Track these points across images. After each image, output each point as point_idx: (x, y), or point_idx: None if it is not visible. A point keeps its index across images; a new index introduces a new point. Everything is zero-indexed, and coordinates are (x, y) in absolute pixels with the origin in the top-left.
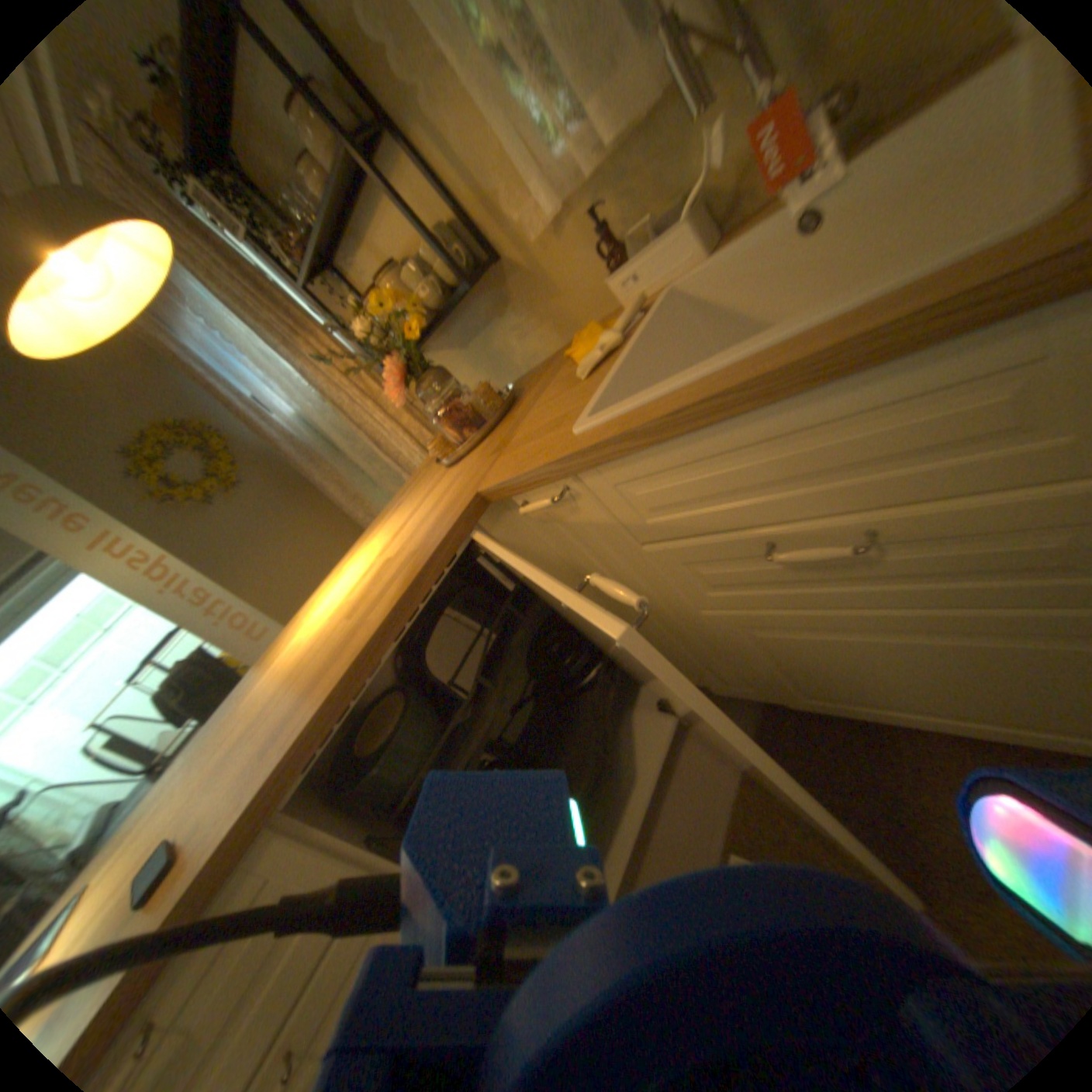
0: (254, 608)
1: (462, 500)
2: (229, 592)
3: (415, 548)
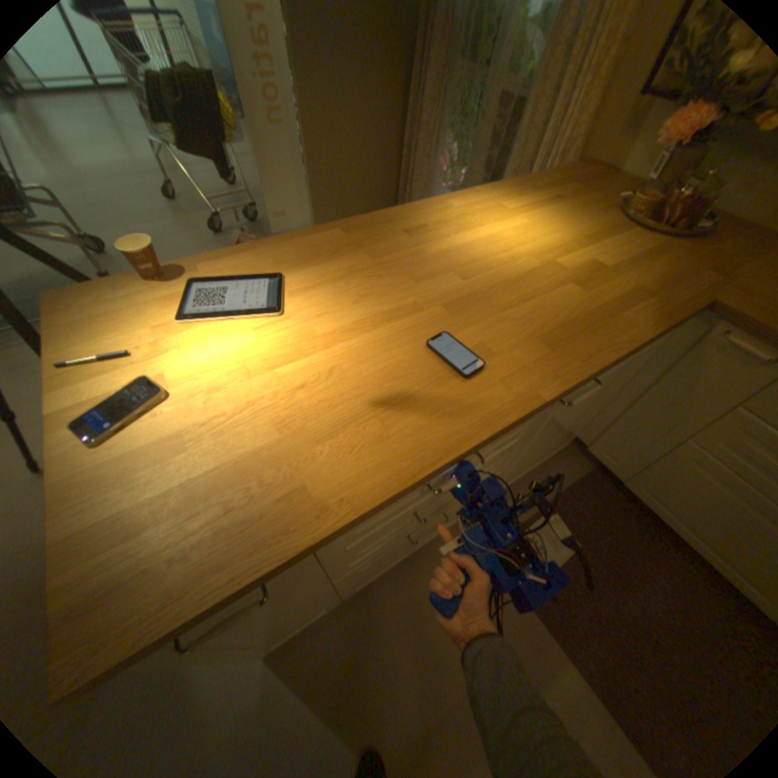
0: (300, 105)
1: (700, 293)
2: (295, 72)
3: (653, 292)
